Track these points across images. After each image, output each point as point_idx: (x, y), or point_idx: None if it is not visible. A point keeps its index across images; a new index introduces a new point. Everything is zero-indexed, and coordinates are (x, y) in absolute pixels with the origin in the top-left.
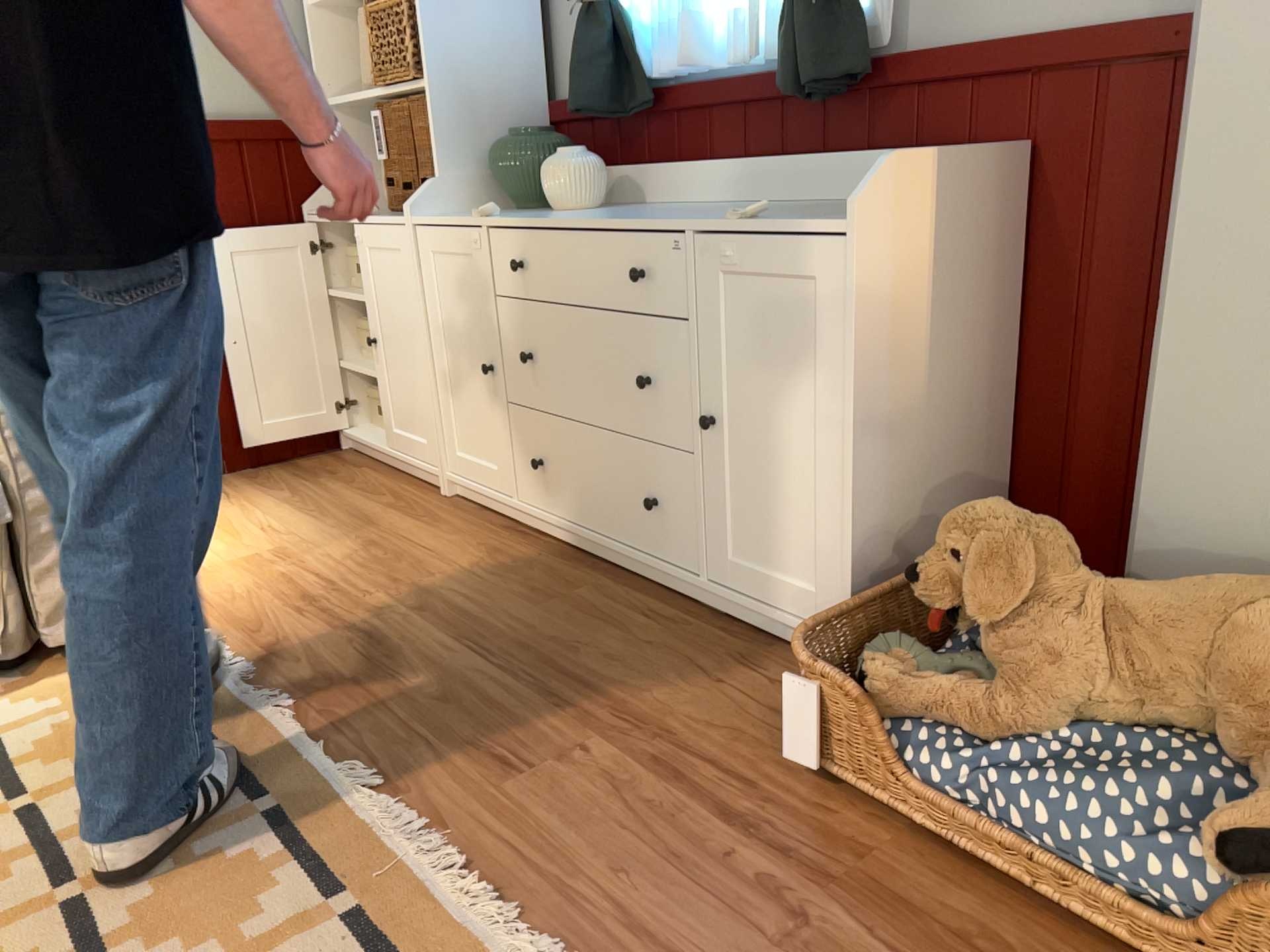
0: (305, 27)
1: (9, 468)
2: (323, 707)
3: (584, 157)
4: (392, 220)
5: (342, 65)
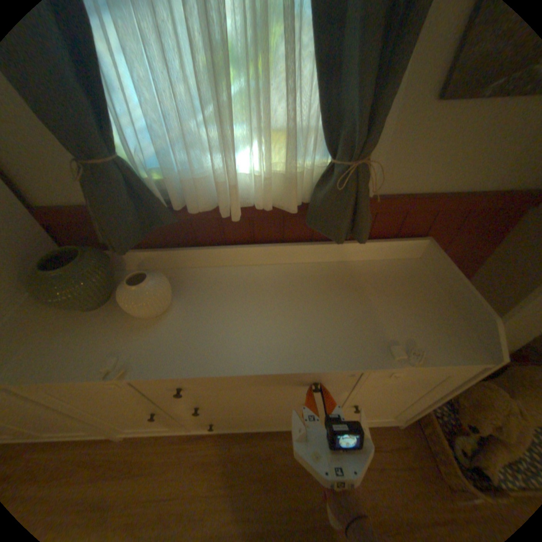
0: None
1: None
2: None
3: (158, 279)
4: None
5: None
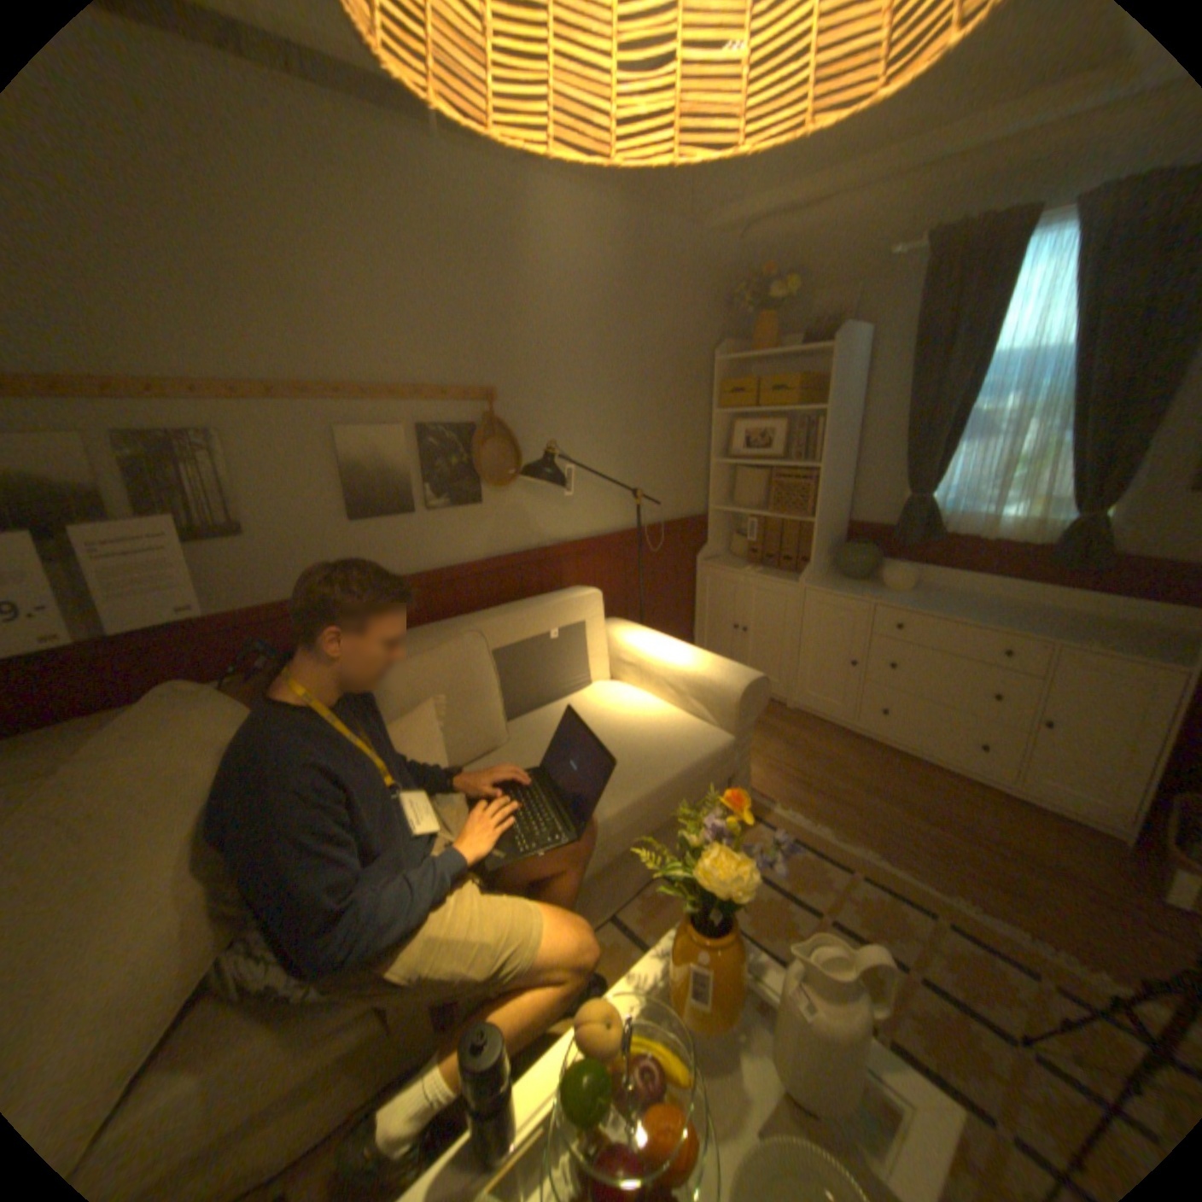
0: (705, 469)
1: (737, 745)
2: (897, 860)
3: (913, 568)
4: (778, 579)
5: (719, 487)
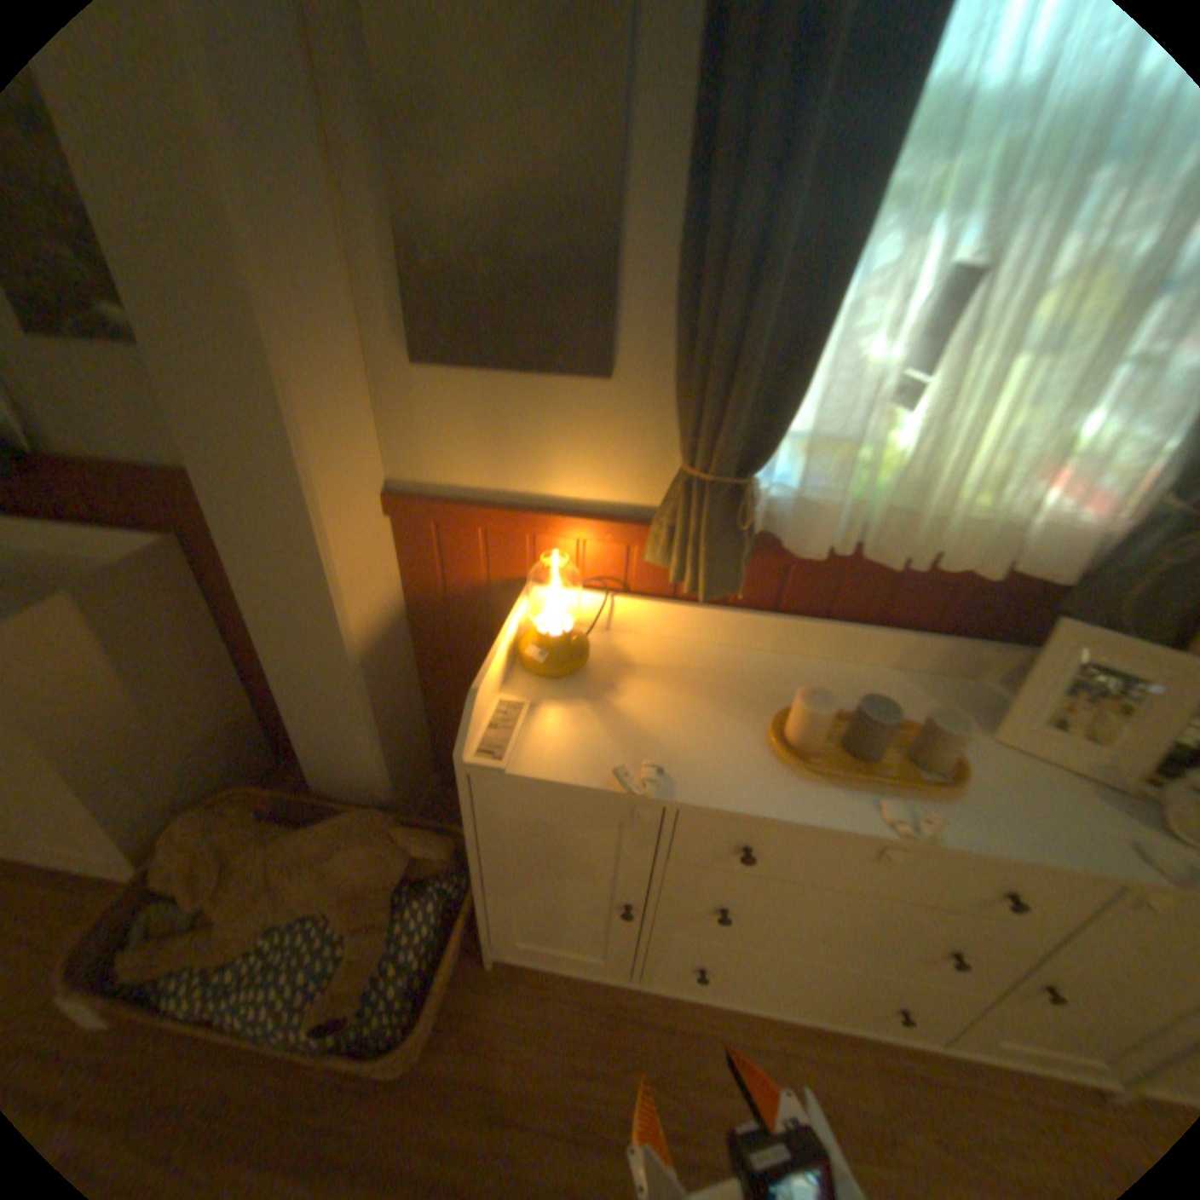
0: None
1: None
2: None
3: None
4: None
5: None
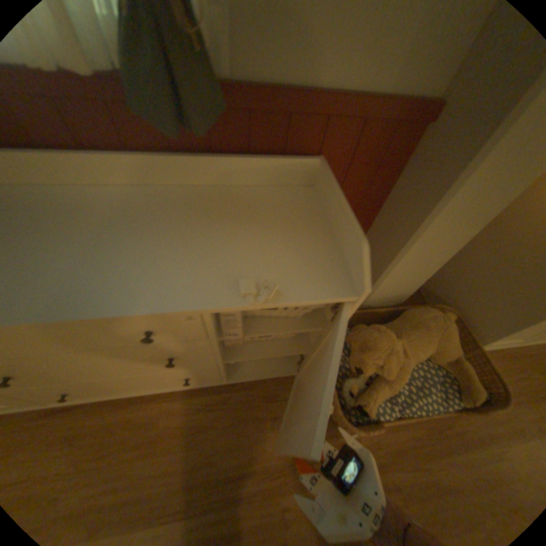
0: None
1: None
2: None
3: None
4: None
5: None
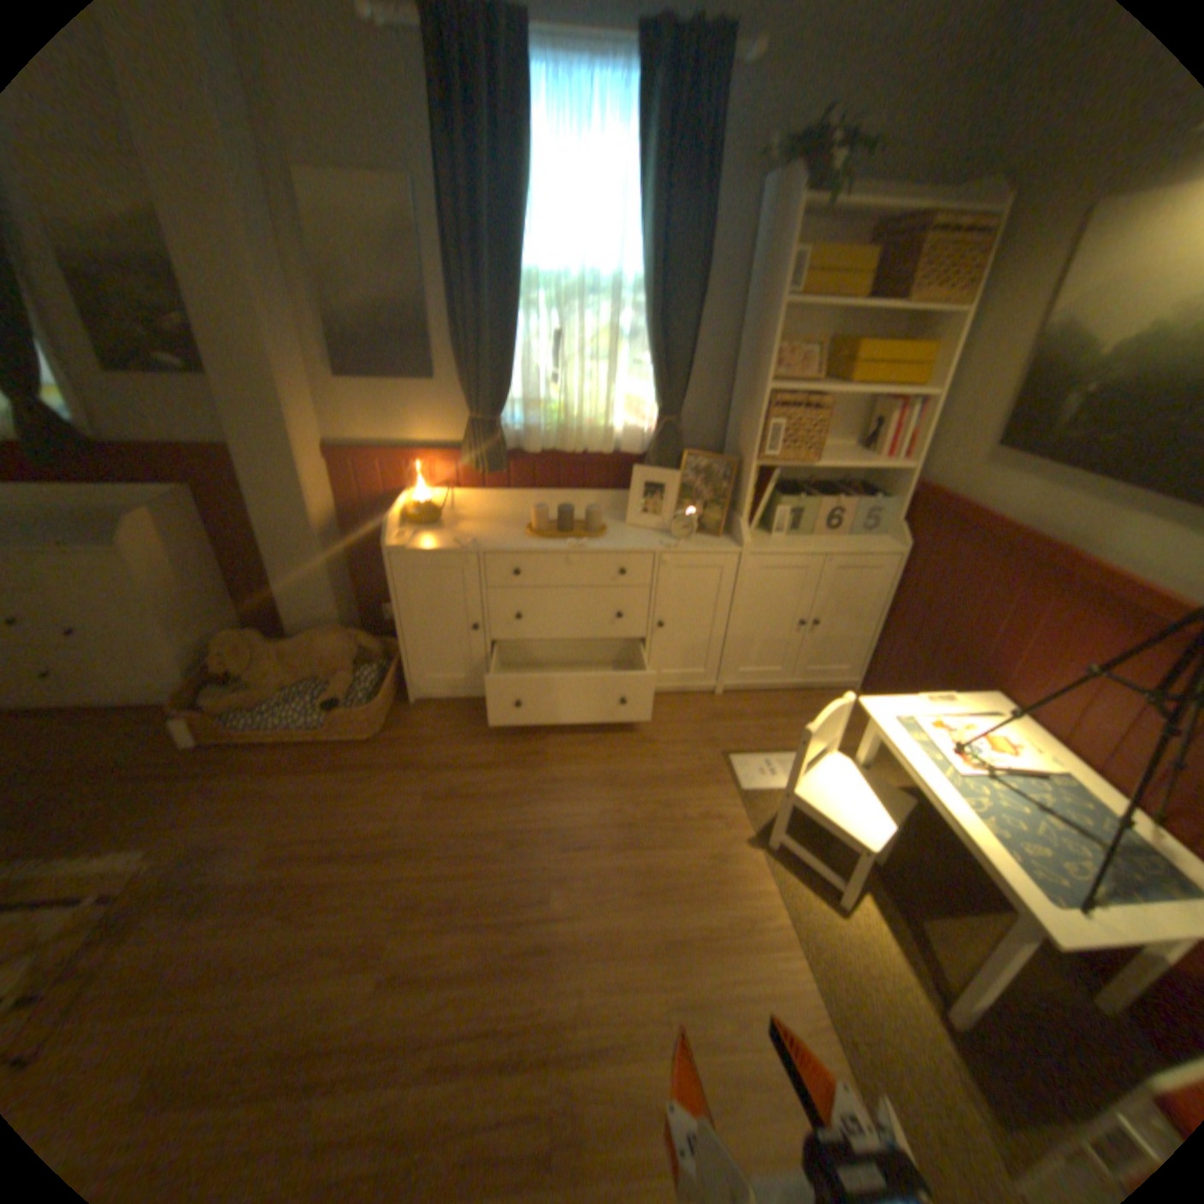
0: None
1: None
2: None
3: None
4: None
5: None
